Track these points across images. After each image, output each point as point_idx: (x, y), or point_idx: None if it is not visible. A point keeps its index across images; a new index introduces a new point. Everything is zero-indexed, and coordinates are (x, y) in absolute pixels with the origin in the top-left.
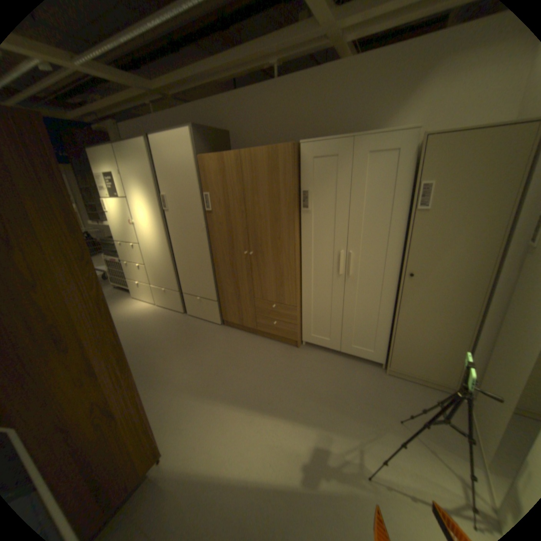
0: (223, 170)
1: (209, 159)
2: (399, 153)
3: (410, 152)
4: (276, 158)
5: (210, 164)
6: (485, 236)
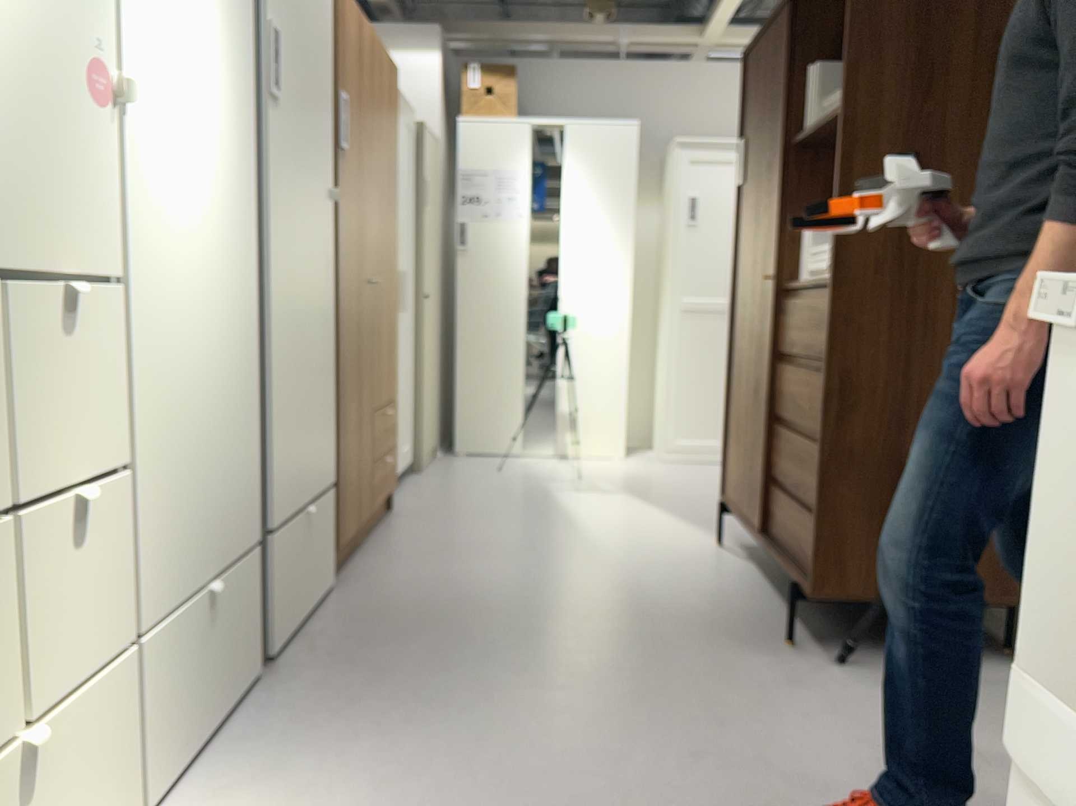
0: (360, 51)
1: (349, 5)
2: (411, 136)
3: (414, 138)
4: (392, 80)
5: (349, 19)
6: (436, 244)
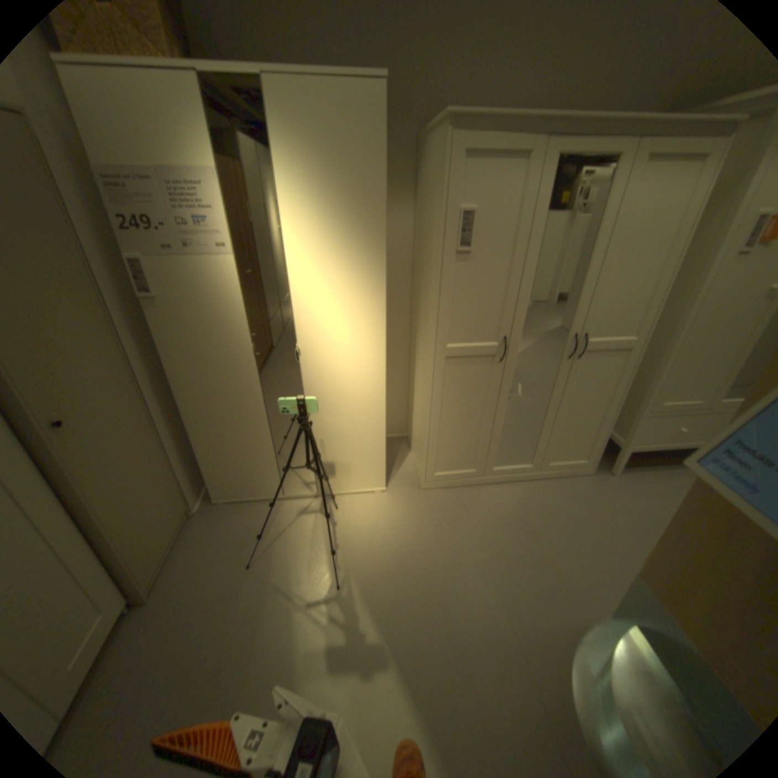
0: None
1: None
2: None
3: None
4: None
5: None
6: (85, 307)
